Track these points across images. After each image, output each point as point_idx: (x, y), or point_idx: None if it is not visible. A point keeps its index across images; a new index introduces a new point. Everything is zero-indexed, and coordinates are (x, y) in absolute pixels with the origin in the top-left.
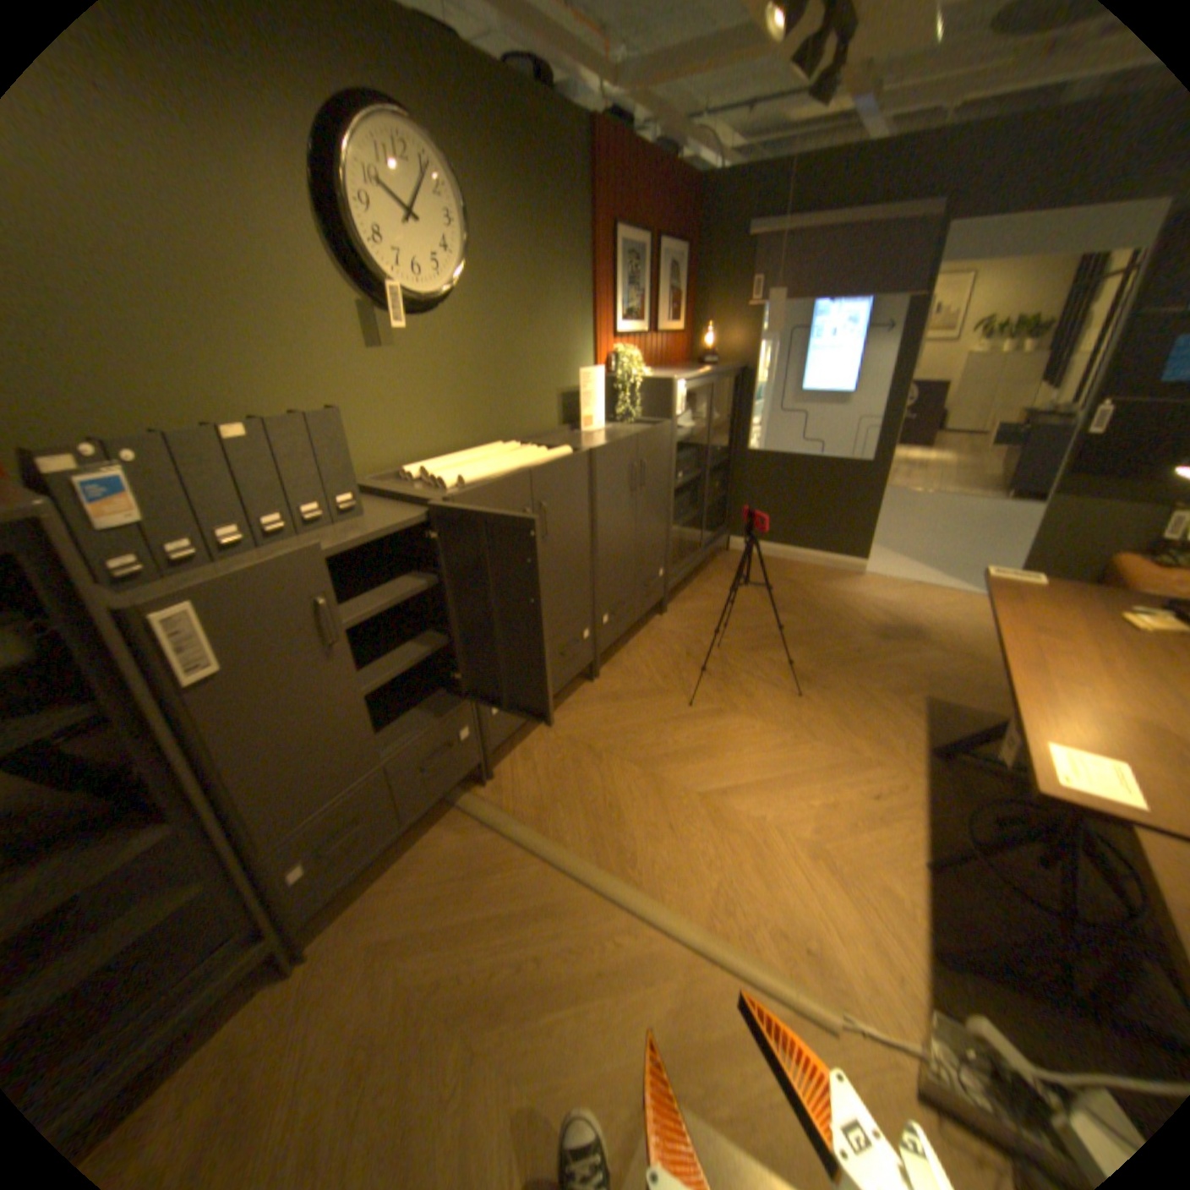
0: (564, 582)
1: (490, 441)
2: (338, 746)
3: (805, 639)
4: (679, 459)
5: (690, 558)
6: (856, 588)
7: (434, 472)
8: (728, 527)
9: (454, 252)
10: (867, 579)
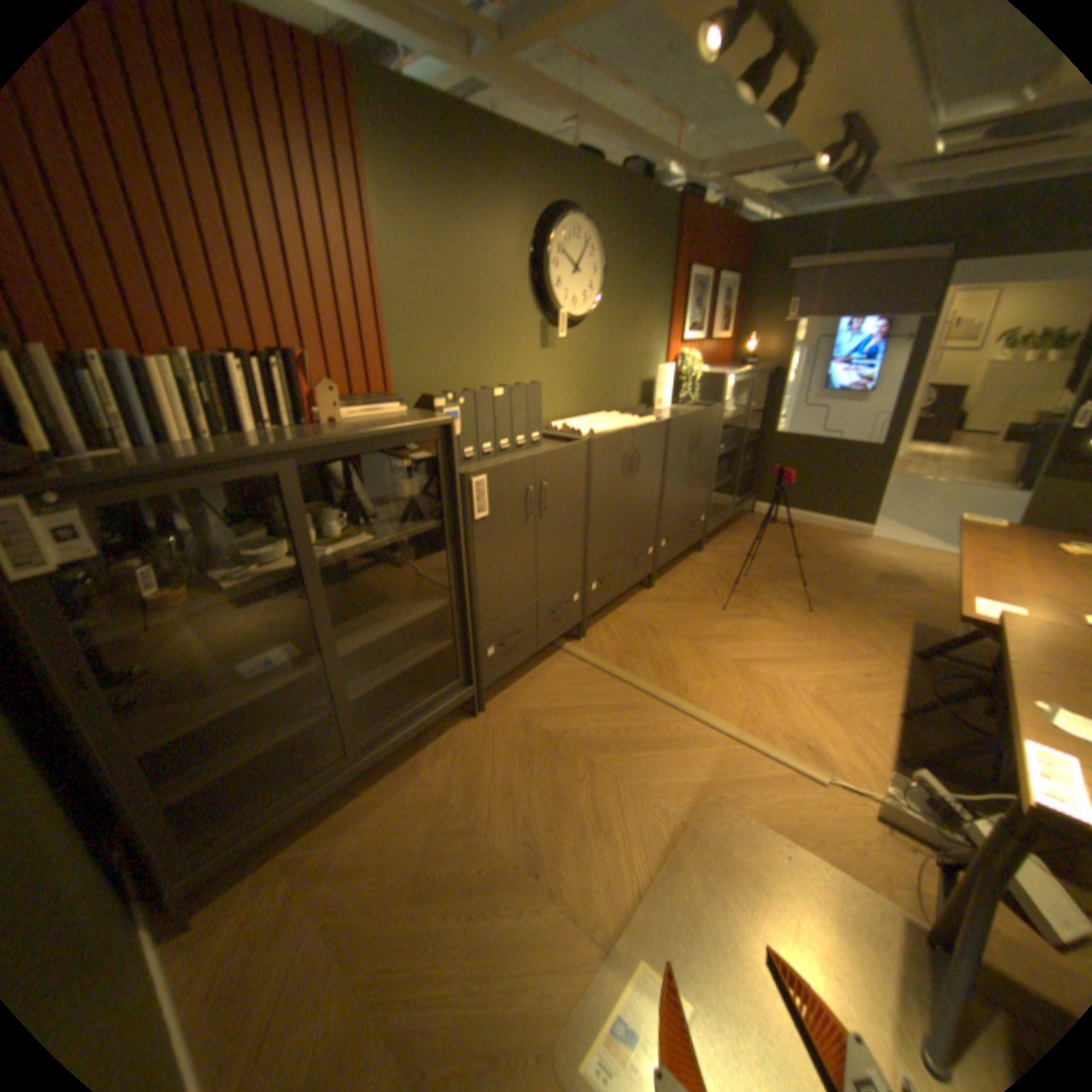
0: (642, 509)
1: (596, 412)
2: (521, 579)
3: (817, 578)
4: (723, 434)
5: (725, 512)
6: (863, 547)
7: (573, 426)
8: (756, 494)
9: (593, 289)
10: (874, 541)
